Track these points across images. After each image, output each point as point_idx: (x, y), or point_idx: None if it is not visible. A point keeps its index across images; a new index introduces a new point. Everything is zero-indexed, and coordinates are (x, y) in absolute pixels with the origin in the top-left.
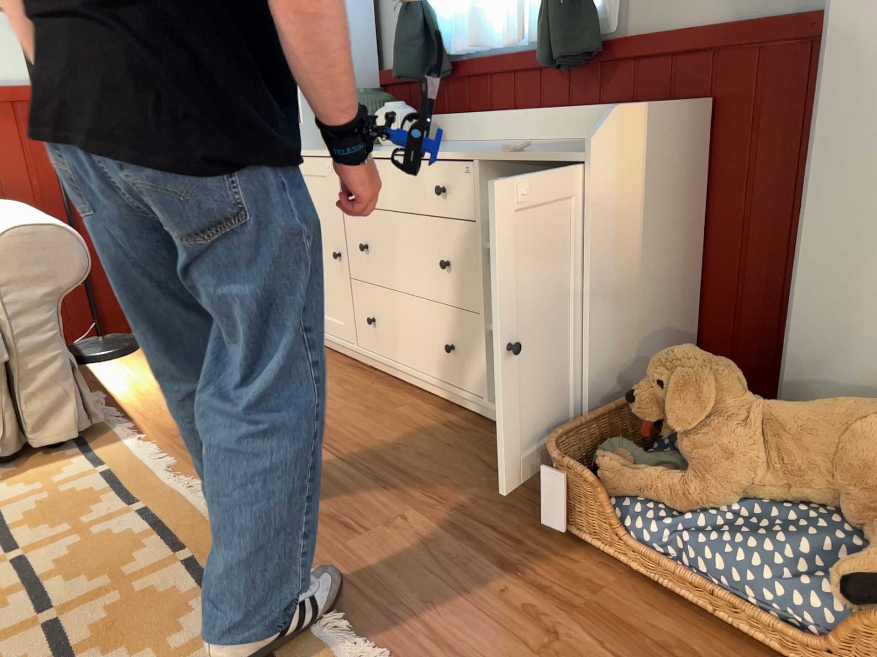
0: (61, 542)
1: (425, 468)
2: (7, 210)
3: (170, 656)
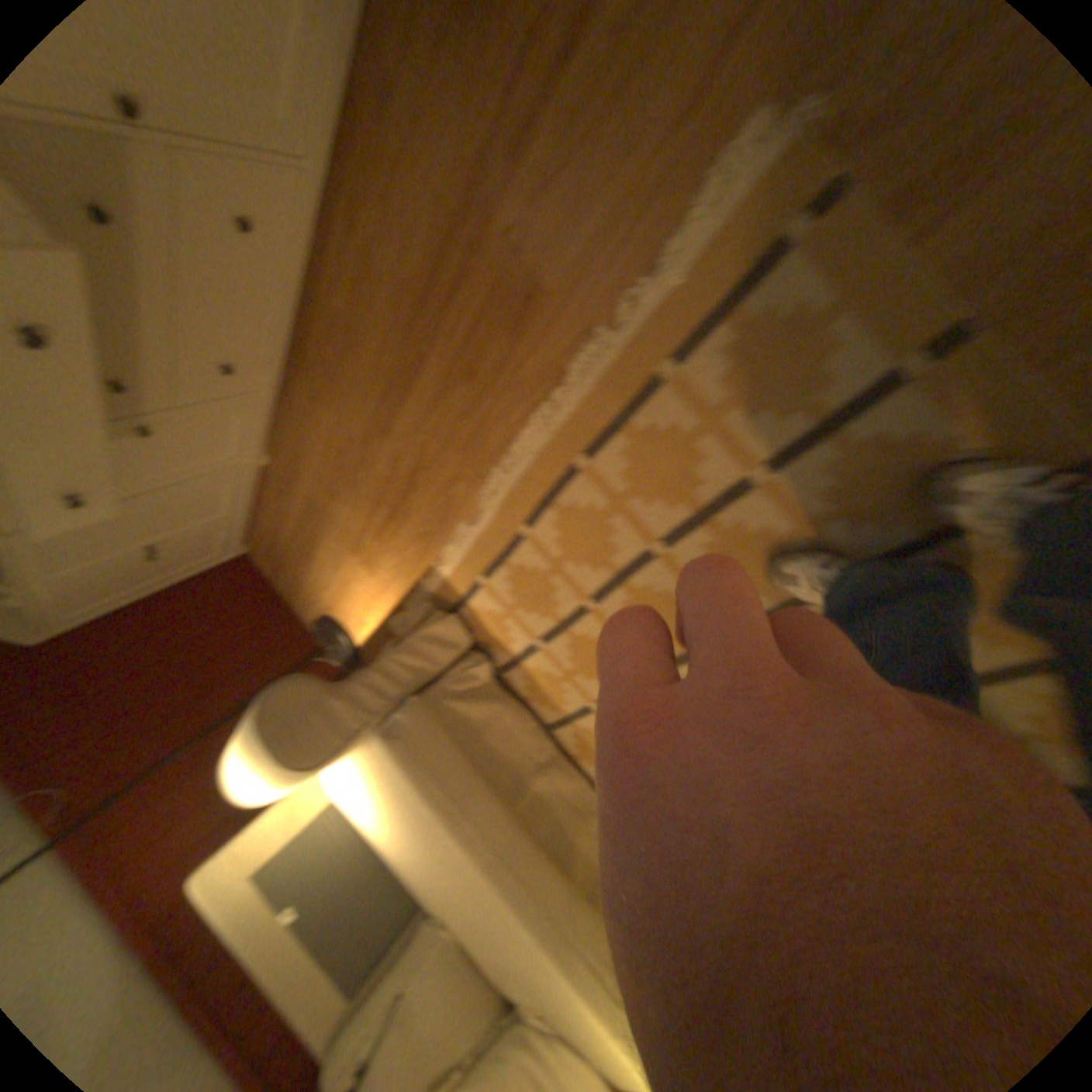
0: (567, 573)
1: (419, 228)
2: (235, 780)
3: (700, 418)
